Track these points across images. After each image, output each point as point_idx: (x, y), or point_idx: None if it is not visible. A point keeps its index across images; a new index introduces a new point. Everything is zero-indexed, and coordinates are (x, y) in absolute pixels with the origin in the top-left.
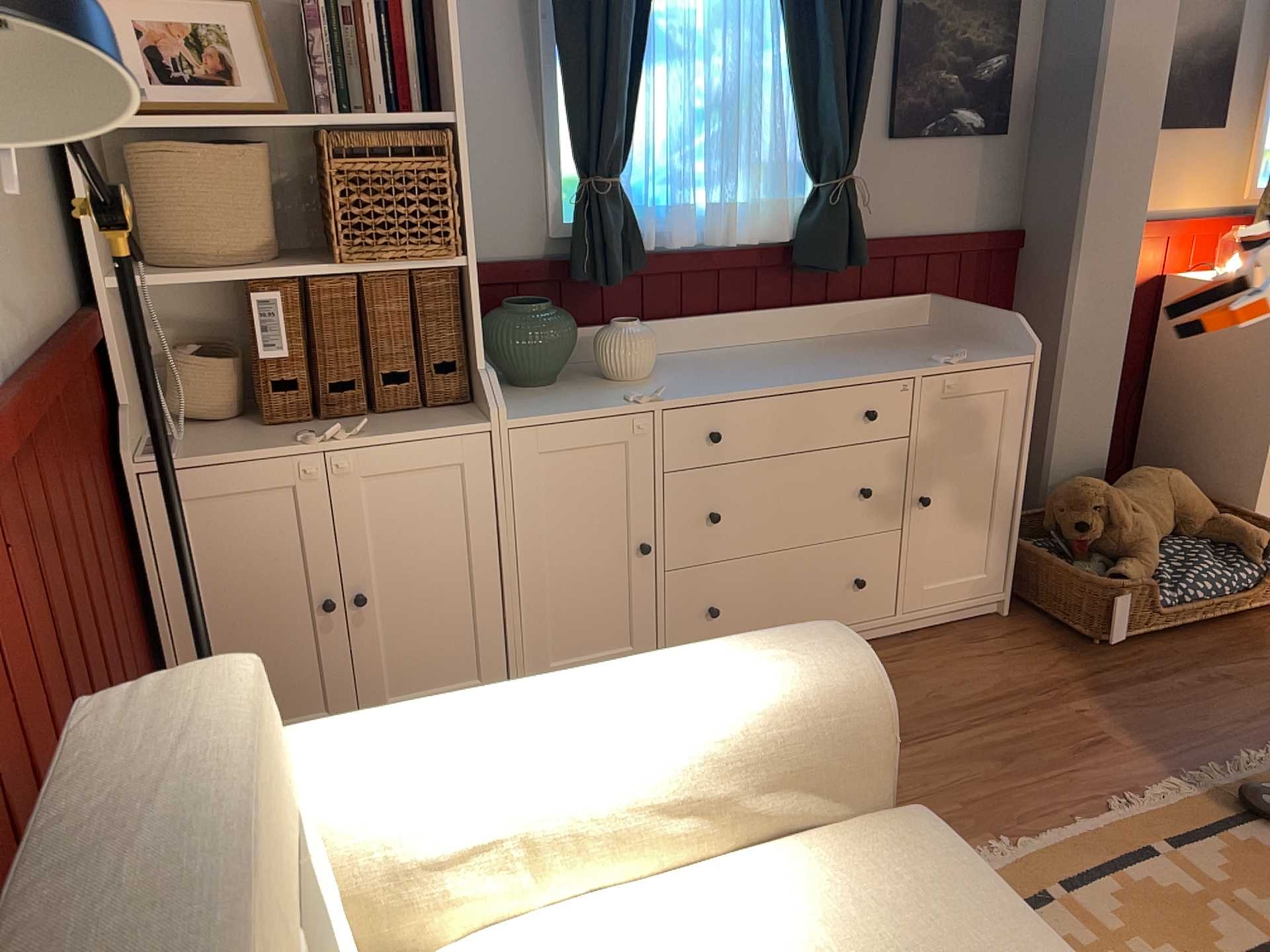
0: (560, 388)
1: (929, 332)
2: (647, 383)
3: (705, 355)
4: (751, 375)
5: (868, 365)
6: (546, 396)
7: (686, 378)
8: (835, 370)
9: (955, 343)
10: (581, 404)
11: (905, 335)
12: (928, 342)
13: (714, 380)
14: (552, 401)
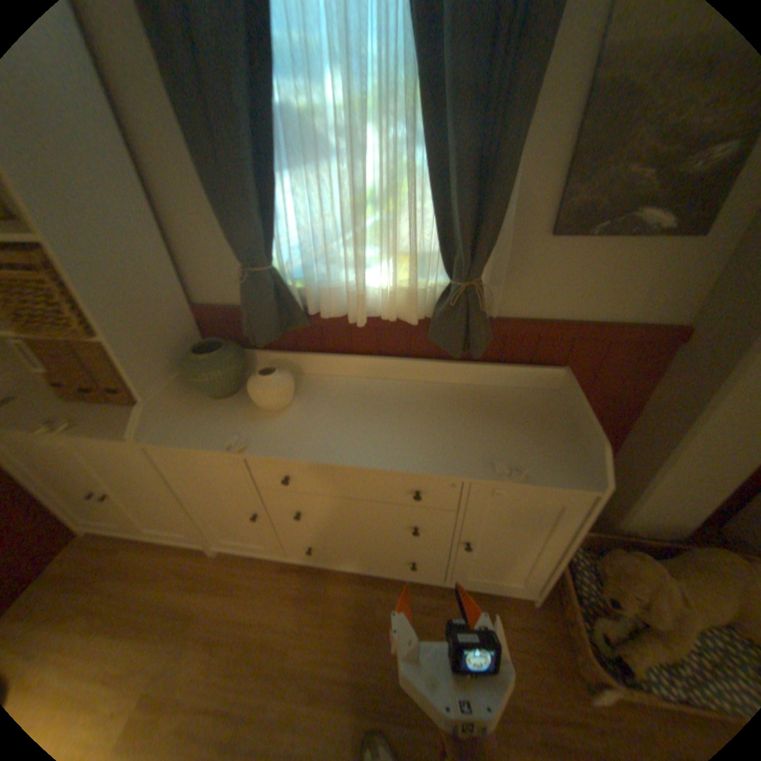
0: (224, 405)
1: (546, 402)
2: (272, 417)
3: (354, 385)
4: (341, 432)
5: (436, 450)
6: (203, 413)
7: (300, 419)
8: (403, 448)
9: (549, 433)
10: (201, 435)
11: (521, 401)
12: (528, 421)
13: (311, 430)
14: (195, 423)
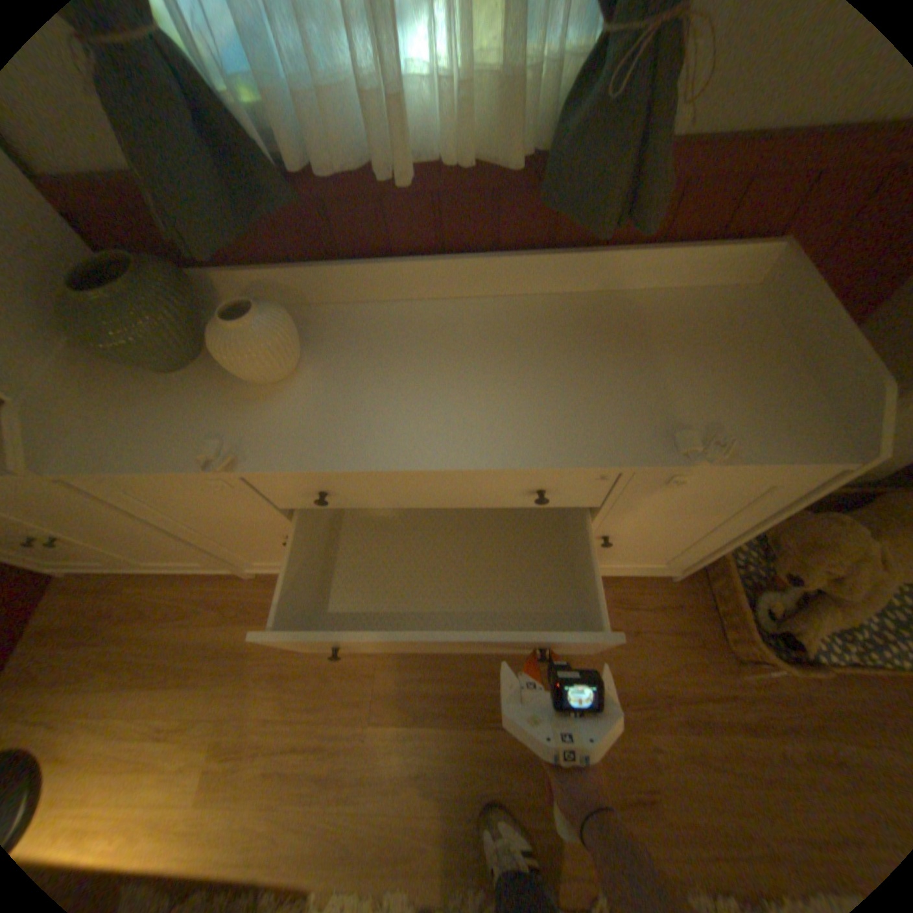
0: (179, 383)
1: (744, 310)
2: (271, 397)
3: (406, 317)
4: (399, 409)
5: (572, 422)
6: (145, 404)
7: (323, 394)
8: (513, 426)
9: (758, 366)
10: (151, 446)
11: (701, 312)
12: (719, 348)
13: (345, 413)
14: (135, 426)
